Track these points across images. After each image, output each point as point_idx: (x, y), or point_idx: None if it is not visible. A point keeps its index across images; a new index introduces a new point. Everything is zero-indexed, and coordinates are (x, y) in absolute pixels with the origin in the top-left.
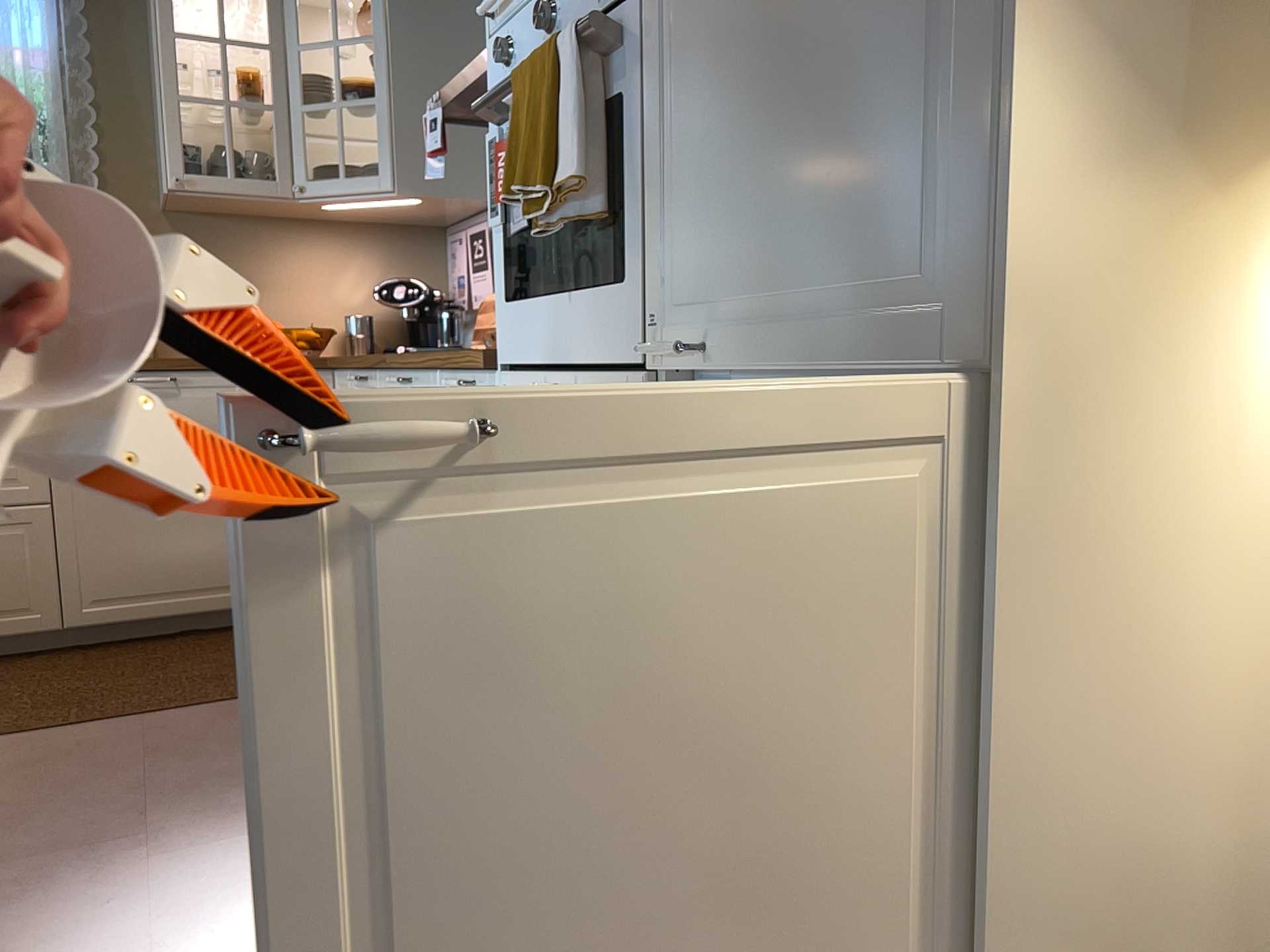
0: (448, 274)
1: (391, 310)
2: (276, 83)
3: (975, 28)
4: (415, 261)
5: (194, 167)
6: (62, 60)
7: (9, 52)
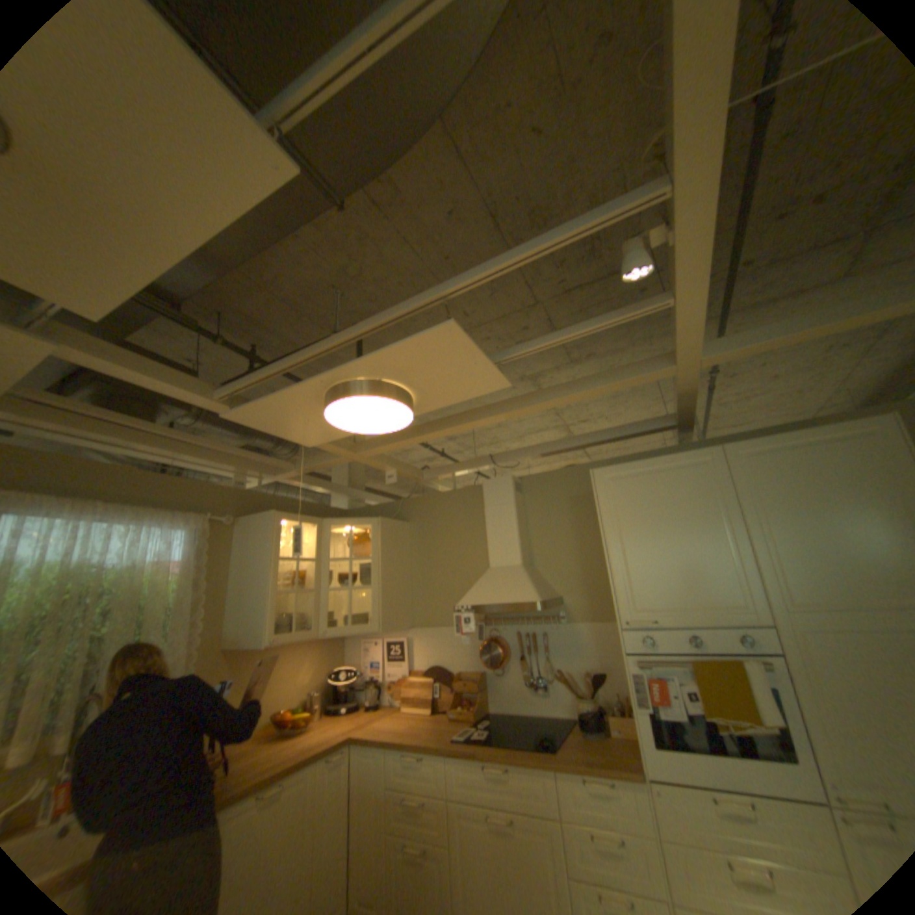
0: (346, 658)
1: (320, 686)
2: (315, 579)
3: None
4: (331, 654)
5: (272, 631)
6: (185, 568)
7: (167, 571)
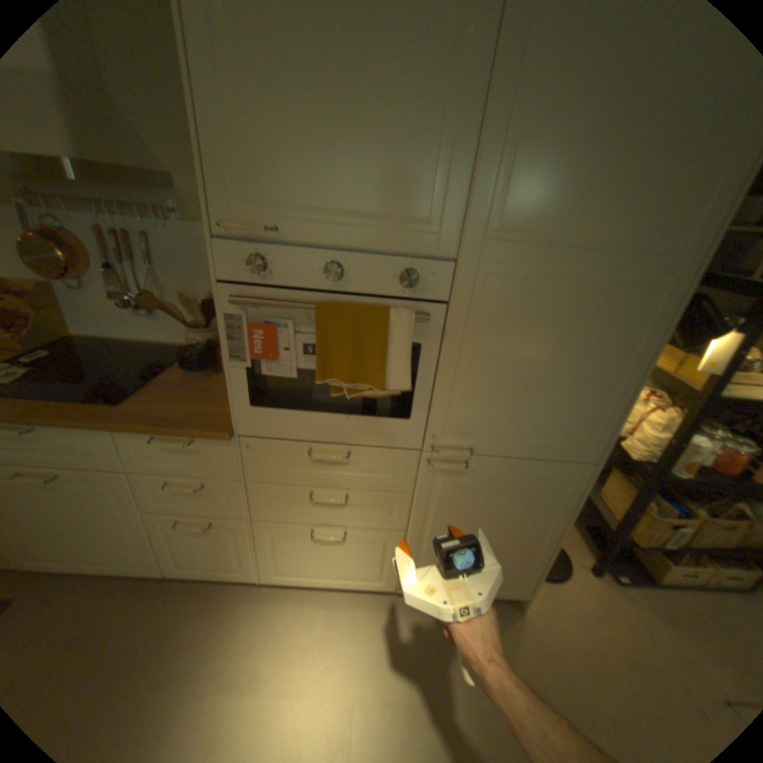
0: None
1: None
2: None
3: (617, 390)
4: None
5: None
6: None
7: None
